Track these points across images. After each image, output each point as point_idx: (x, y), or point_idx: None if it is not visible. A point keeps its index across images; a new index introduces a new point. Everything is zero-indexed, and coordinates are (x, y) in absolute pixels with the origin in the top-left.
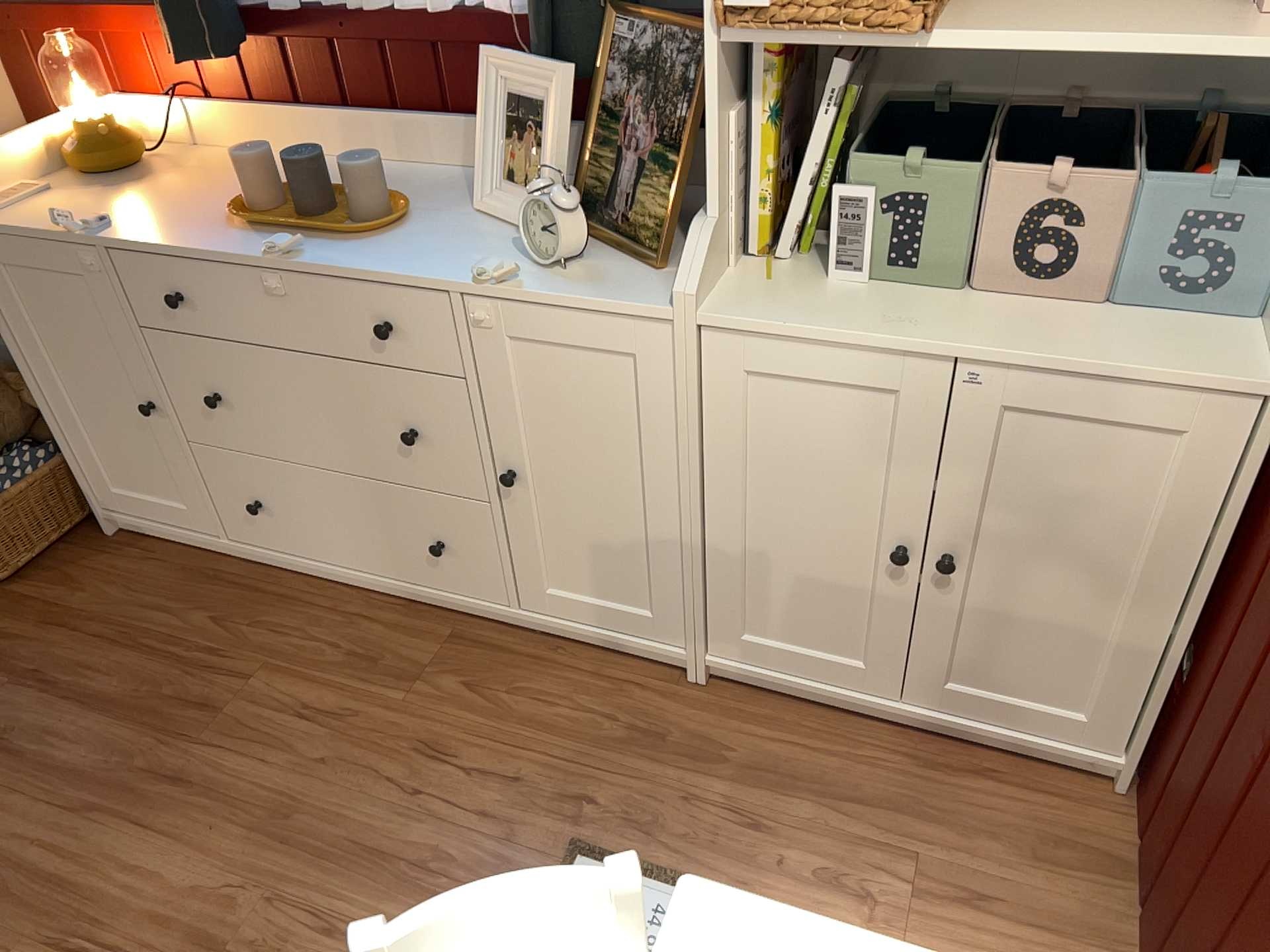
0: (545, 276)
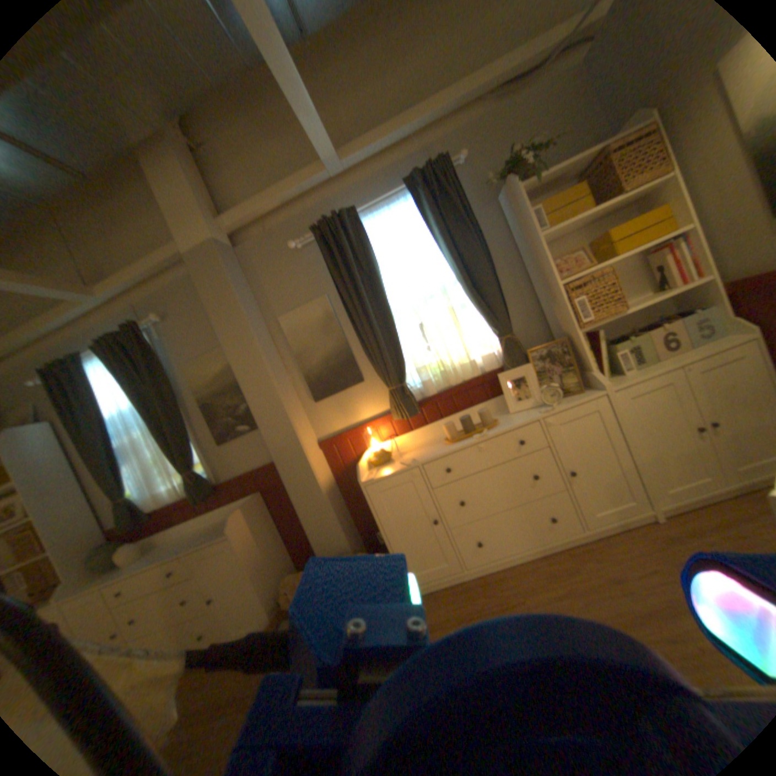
0: (557, 404)
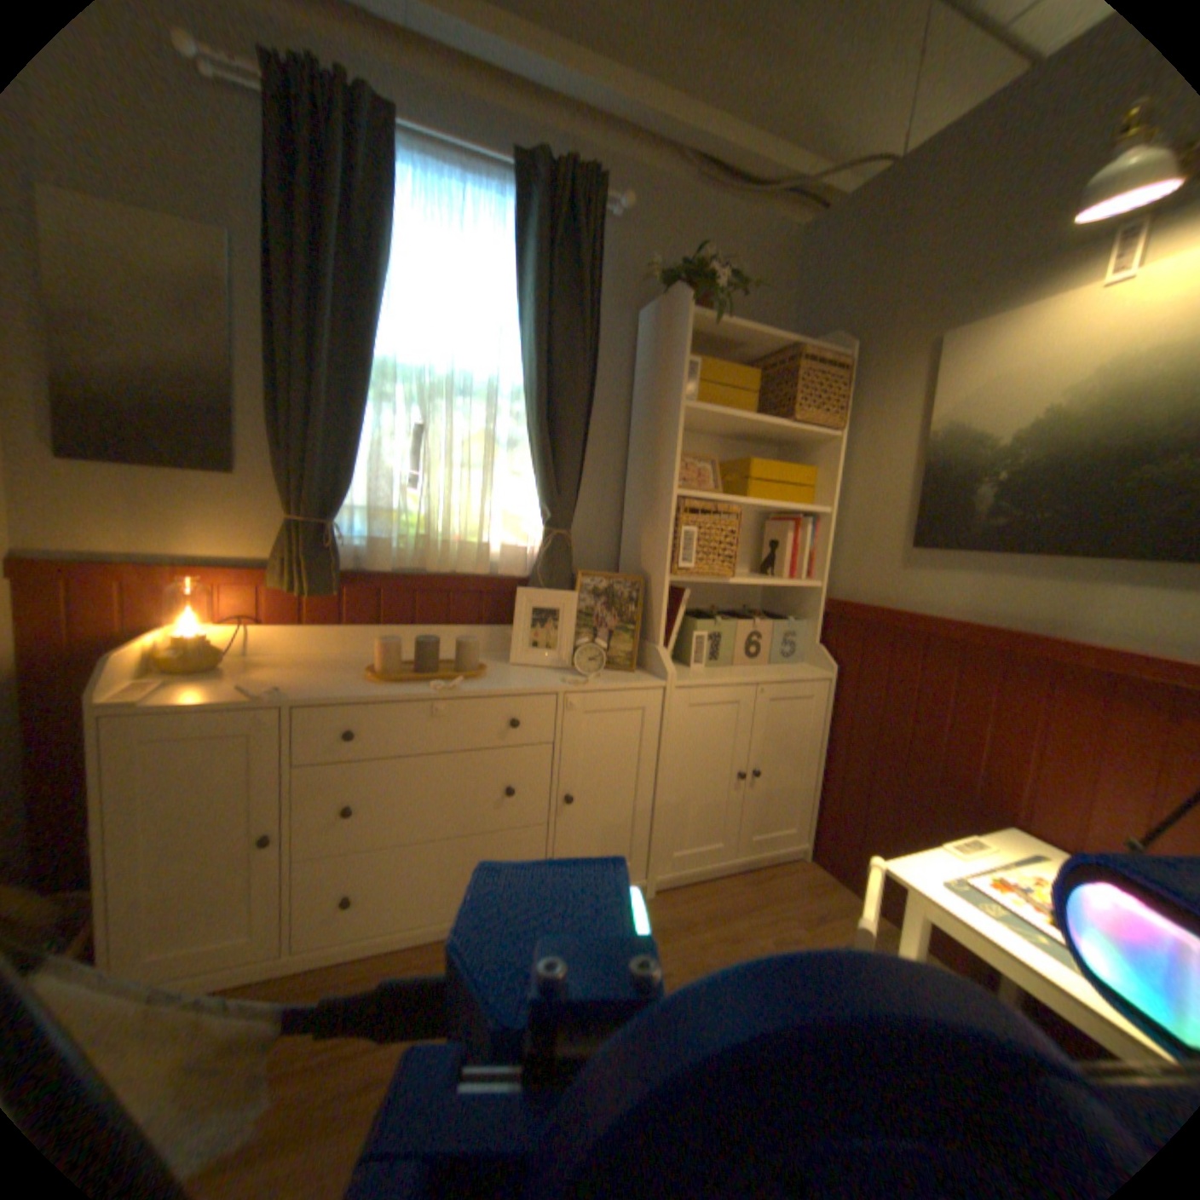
0: (593, 678)
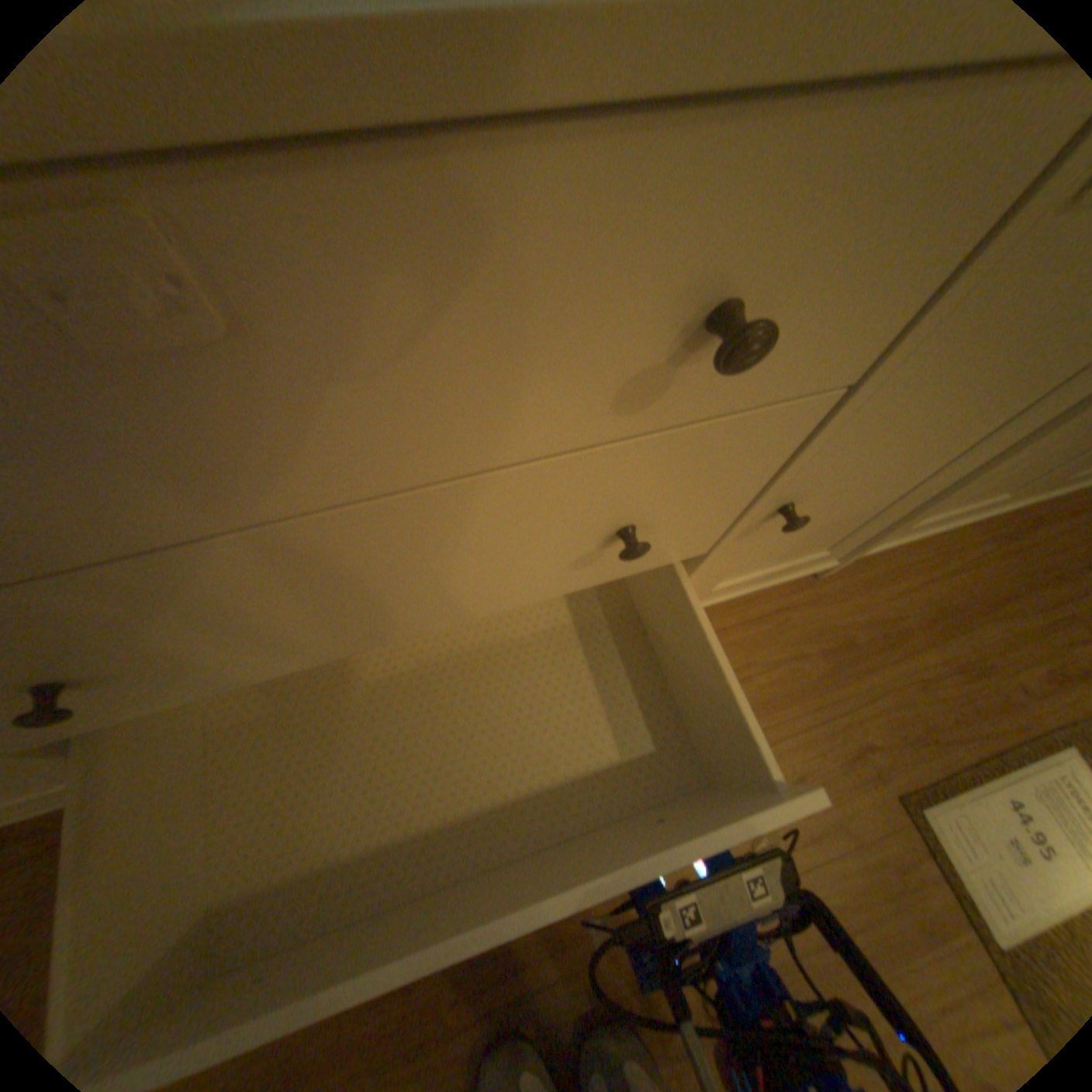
0: None
